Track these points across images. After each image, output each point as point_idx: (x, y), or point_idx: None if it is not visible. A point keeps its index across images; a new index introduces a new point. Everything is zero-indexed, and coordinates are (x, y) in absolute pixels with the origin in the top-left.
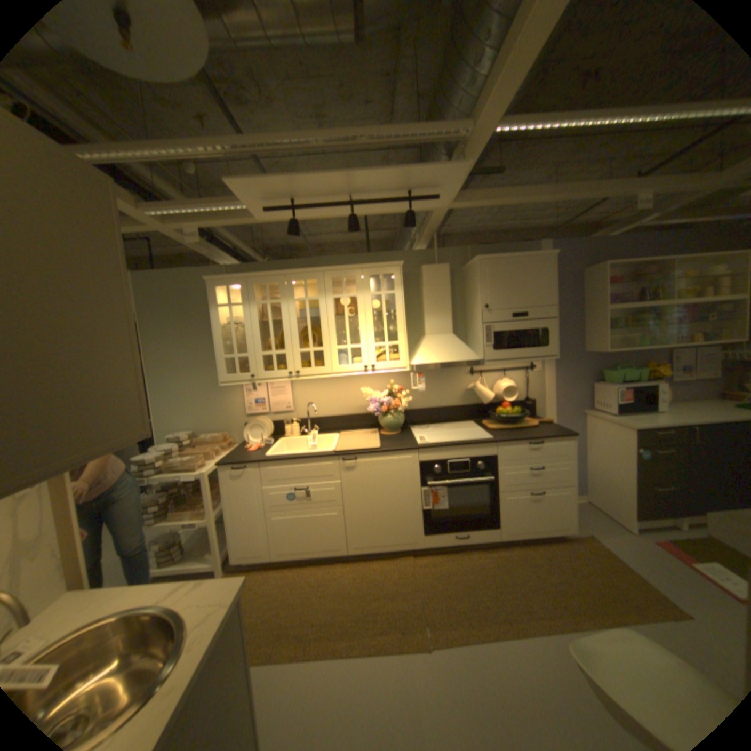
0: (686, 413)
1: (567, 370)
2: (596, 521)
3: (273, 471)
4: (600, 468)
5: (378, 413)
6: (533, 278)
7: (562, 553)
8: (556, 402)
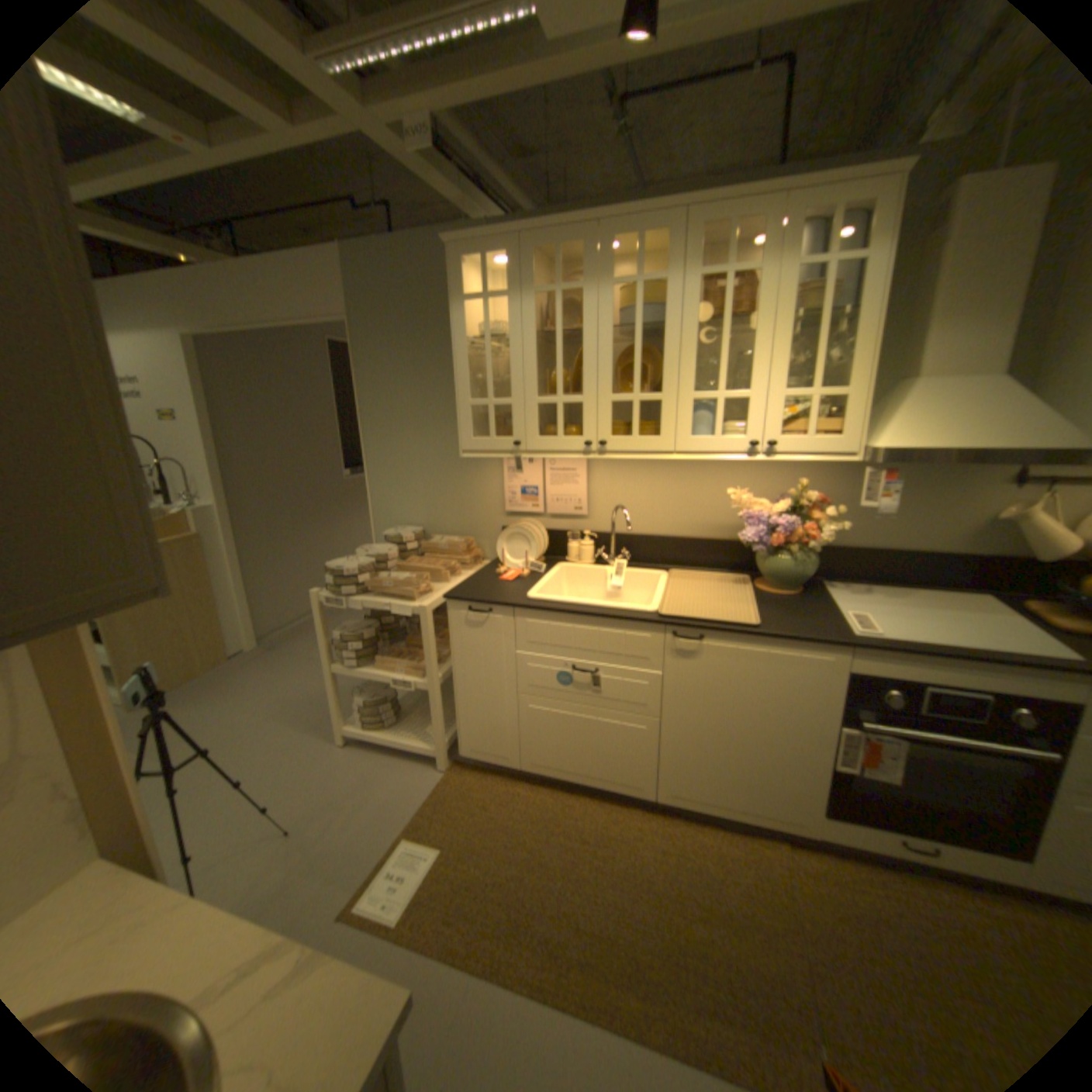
0: None
1: None
2: None
3: (538, 626)
4: None
5: (759, 545)
6: None
7: None
8: None
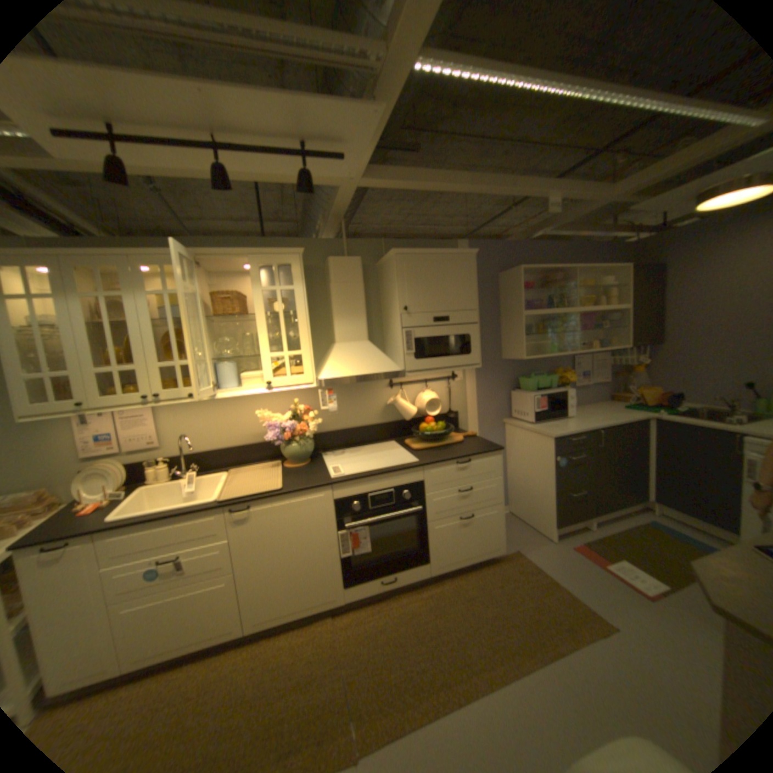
0: (590, 417)
1: (486, 379)
2: (519, 533)
3: (120, 541)
4: (520, 477)
5: (281, 441)
6: (453, 279)
7: (493, 578)
8: (478, 413)
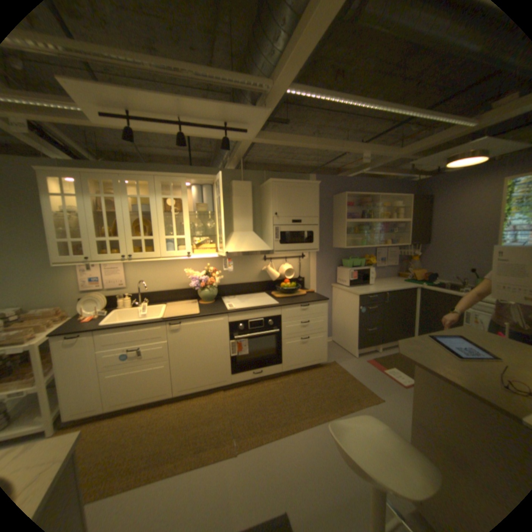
0: (382, 285)
1: (322, 259)
2: (336, 352)
3: (106, 337)
4: (339, 319)
5: (198, 288)
6: (305, 198)
7: (318, 374)
8: (316, 279)
